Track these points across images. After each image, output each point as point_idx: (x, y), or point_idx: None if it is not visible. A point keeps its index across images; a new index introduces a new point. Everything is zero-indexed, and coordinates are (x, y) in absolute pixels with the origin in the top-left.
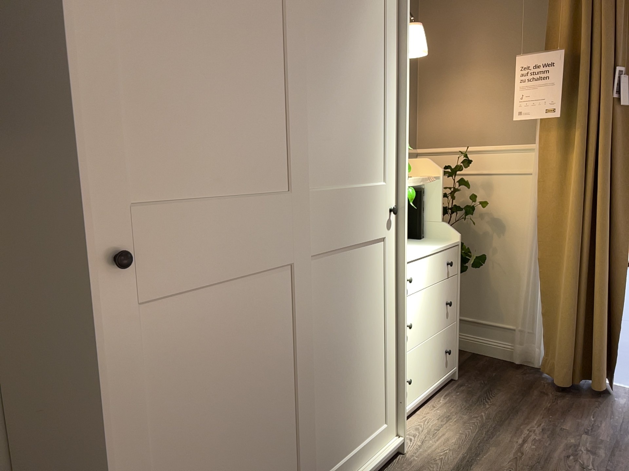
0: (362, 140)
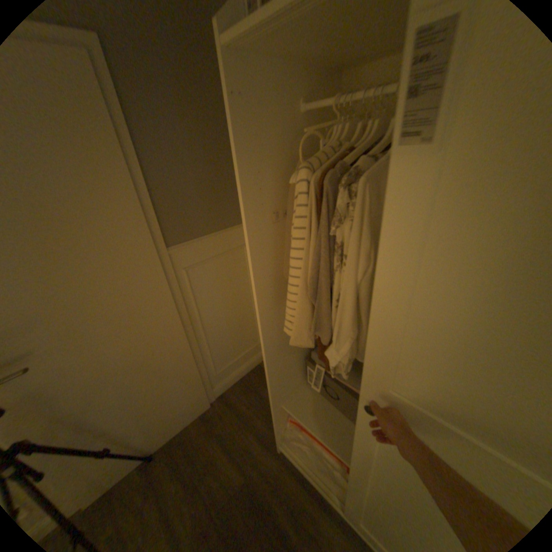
0: None
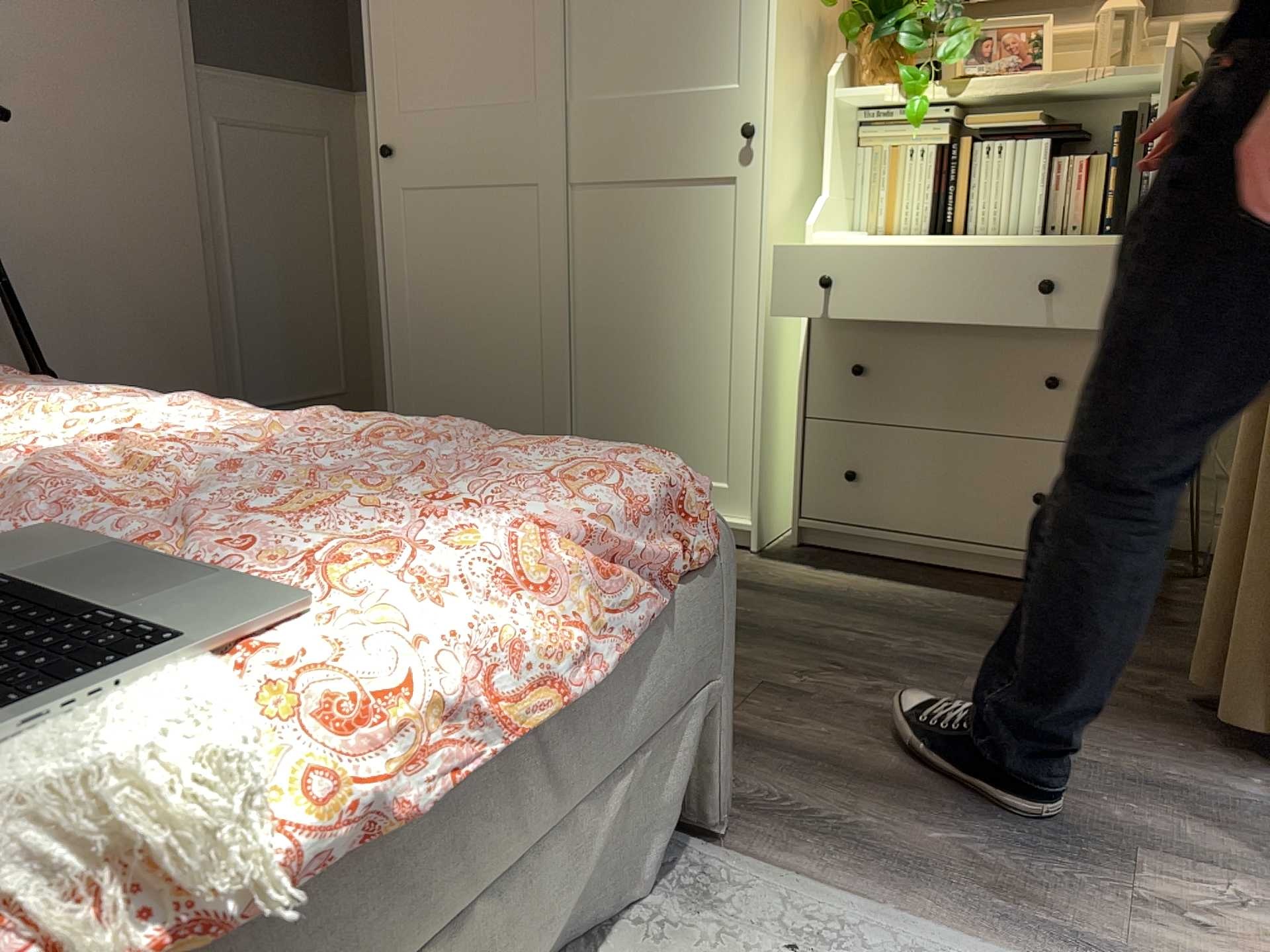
0: (685, 17)
